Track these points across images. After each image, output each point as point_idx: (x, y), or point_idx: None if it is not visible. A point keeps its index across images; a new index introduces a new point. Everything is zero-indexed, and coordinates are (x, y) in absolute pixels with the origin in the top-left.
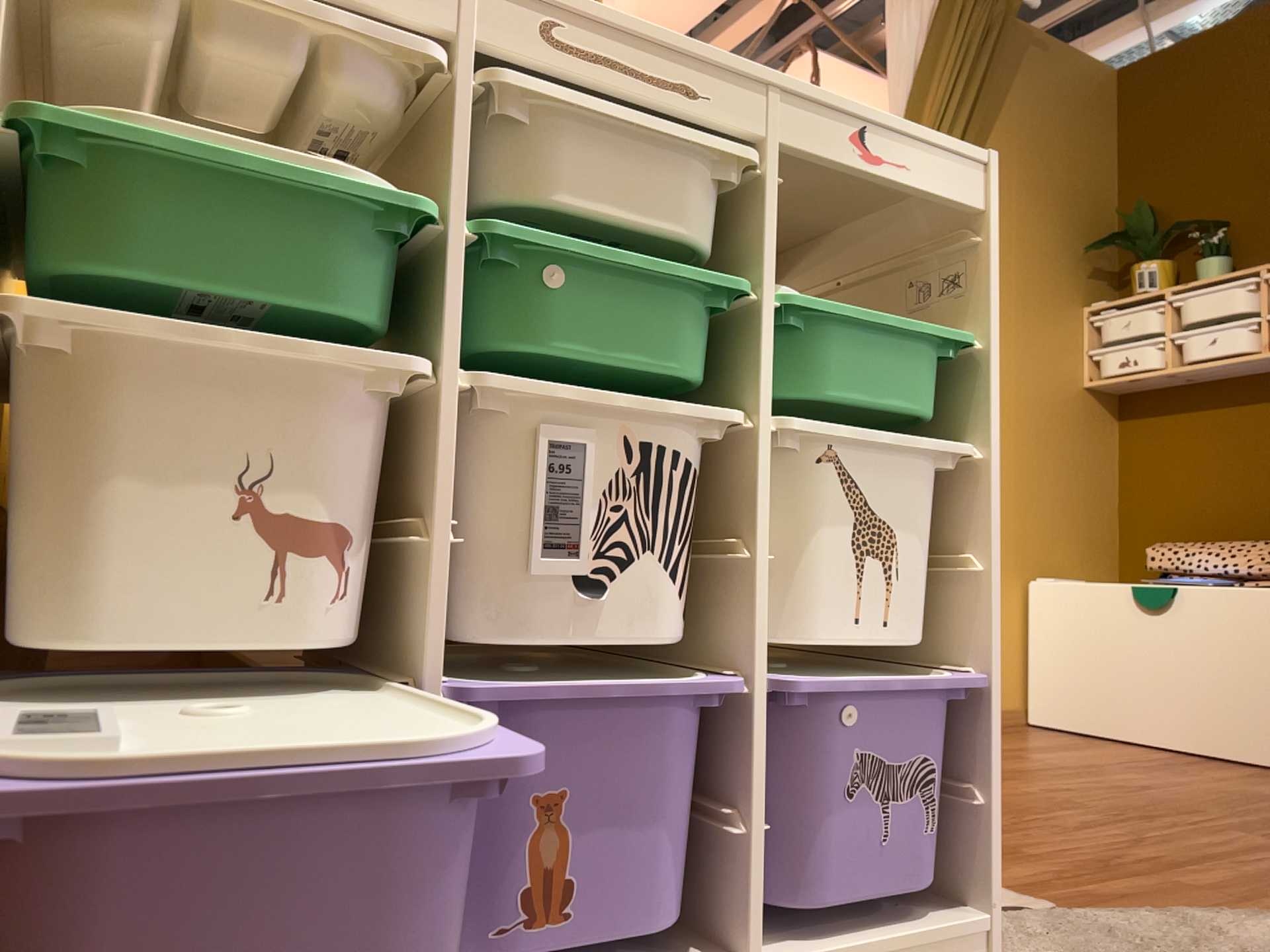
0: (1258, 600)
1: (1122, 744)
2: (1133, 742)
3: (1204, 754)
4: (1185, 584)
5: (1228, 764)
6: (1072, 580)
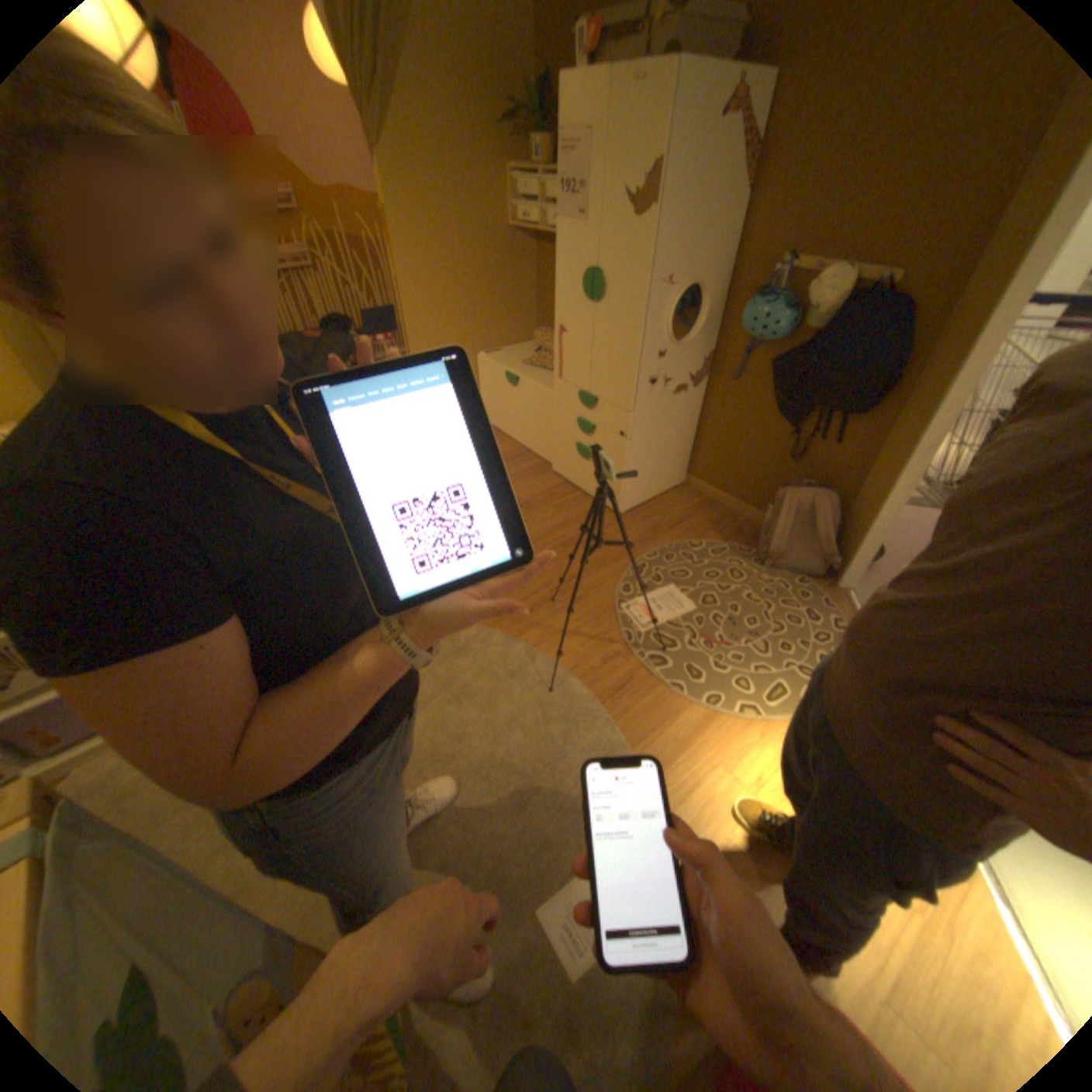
0: (543, 397)
1: (505, 444)
2: (511, 442)
3: (529, 453)
4: (529, 376)
5: (532, 462)
6: (511, 347)
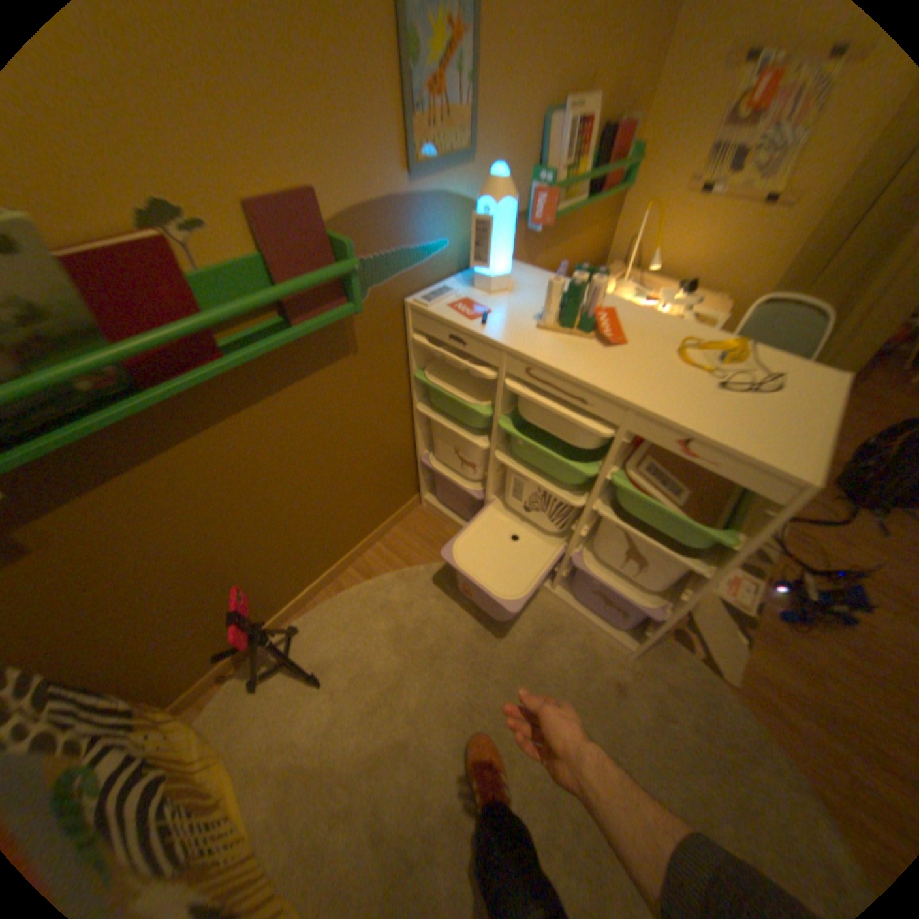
0: None
1: None
2: None
3: None
4: None
5: None
6: None
